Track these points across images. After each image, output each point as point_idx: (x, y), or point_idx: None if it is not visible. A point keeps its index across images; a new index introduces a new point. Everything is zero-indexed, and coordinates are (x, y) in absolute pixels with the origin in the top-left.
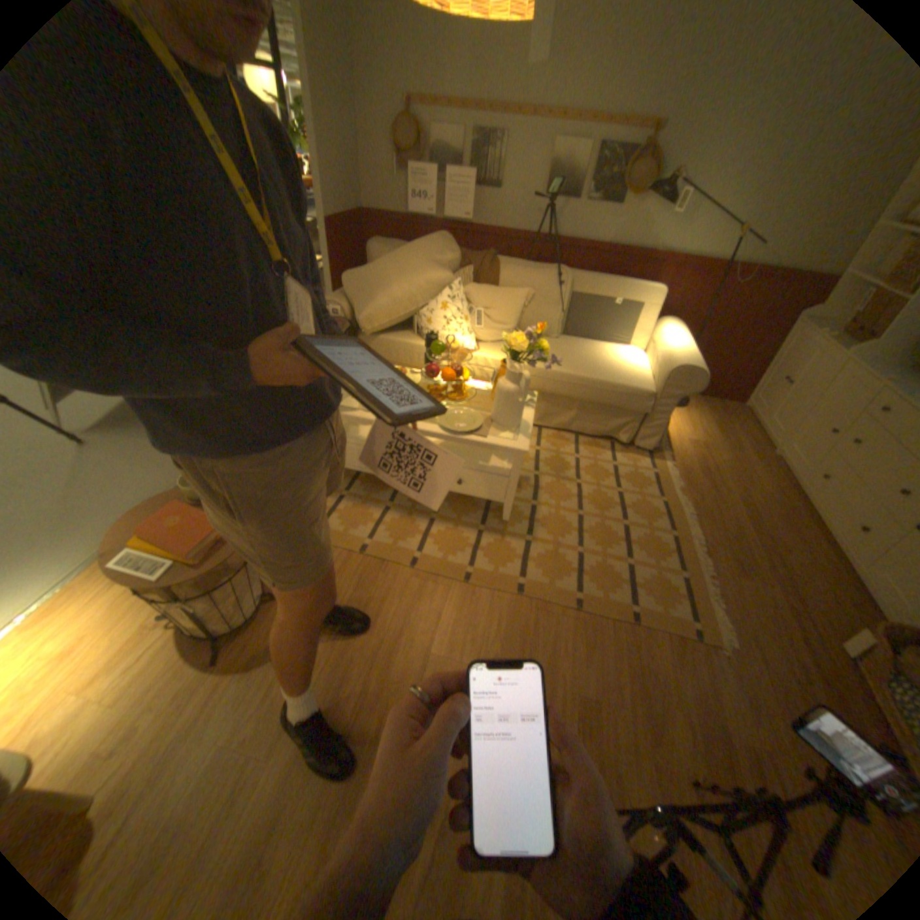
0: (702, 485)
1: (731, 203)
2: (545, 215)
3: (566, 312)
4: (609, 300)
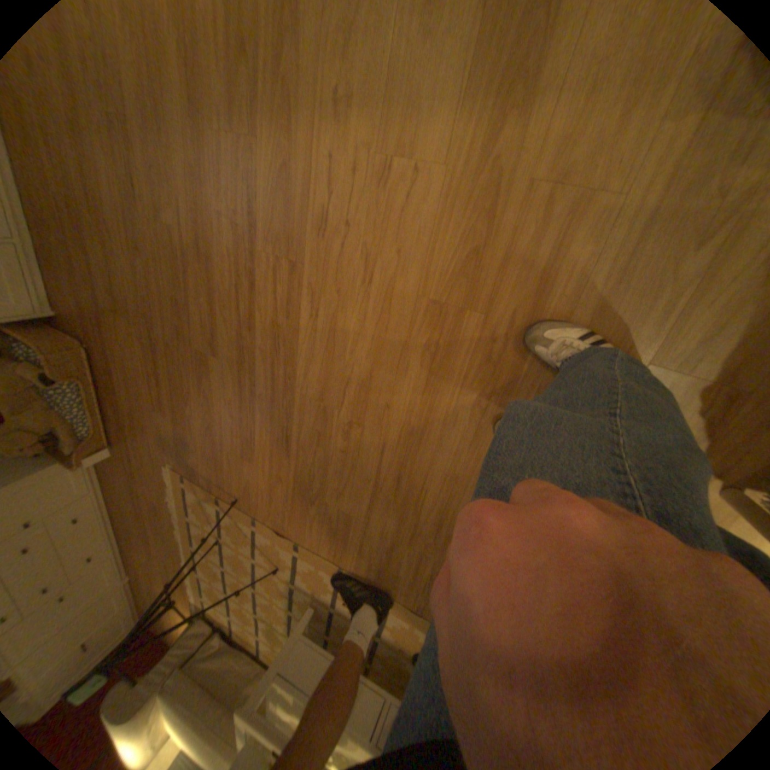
0: (167, 576)
1: None
2: None
3: None
4: None
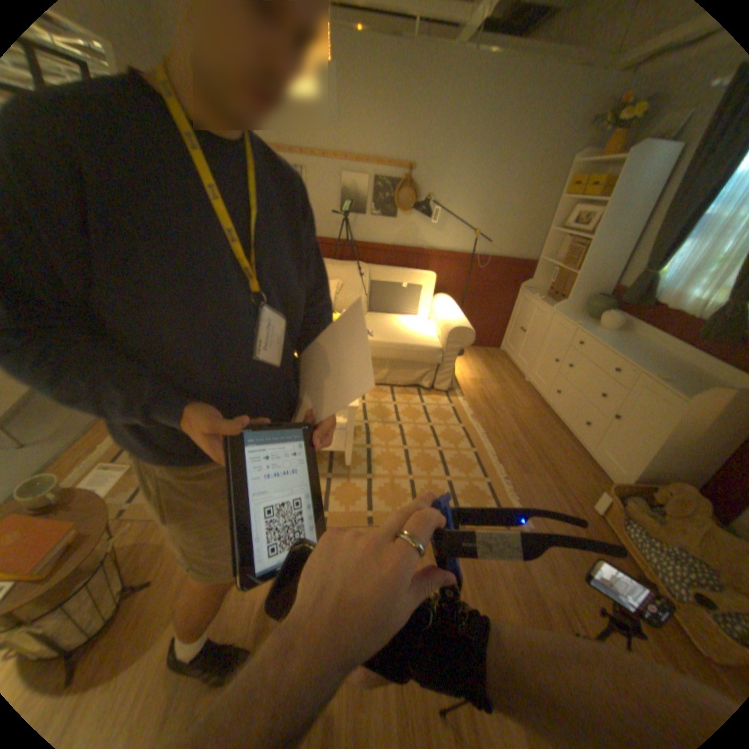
0: (484, 410)
1: (465, 217)
2: (341, 226)
3: (368, 295)
4: (398, 284)
